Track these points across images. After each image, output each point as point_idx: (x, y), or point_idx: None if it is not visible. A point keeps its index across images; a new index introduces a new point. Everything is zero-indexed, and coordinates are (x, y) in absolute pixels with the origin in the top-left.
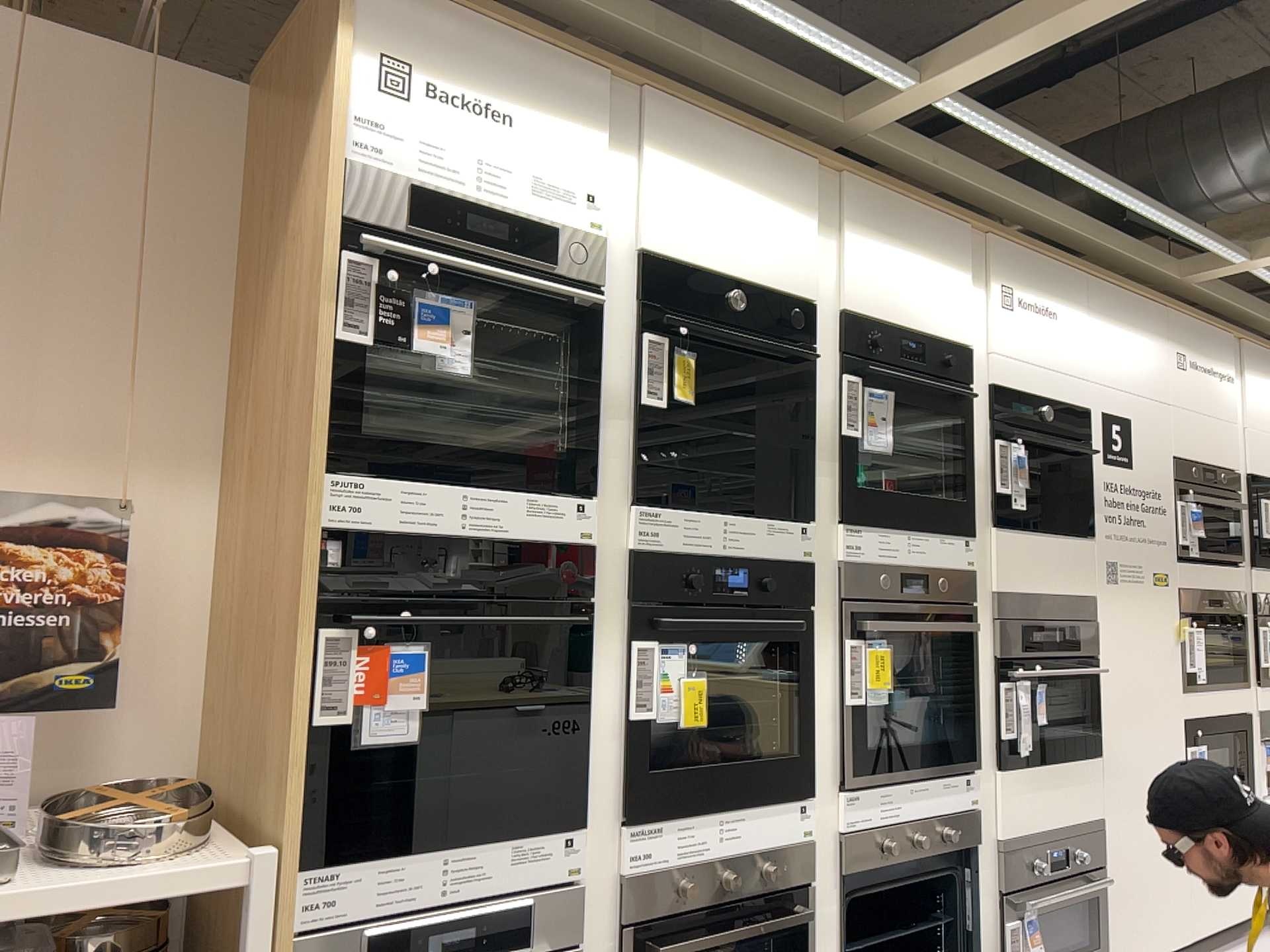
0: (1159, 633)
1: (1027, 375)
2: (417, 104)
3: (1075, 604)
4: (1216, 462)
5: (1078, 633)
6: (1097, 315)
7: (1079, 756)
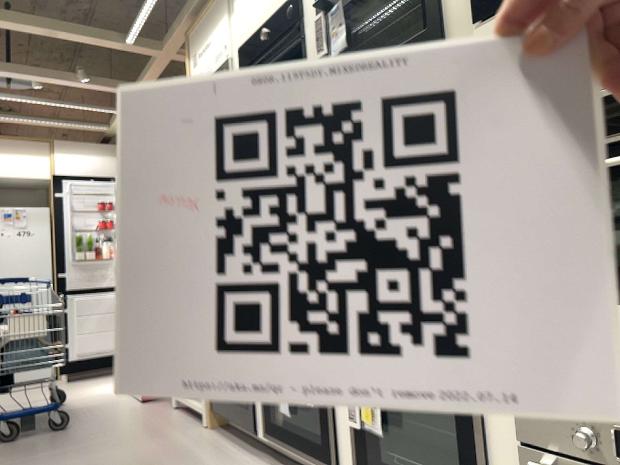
0: None
1: None
2: (197, 64)
3: None
4: None
5: None
6: None
7: None
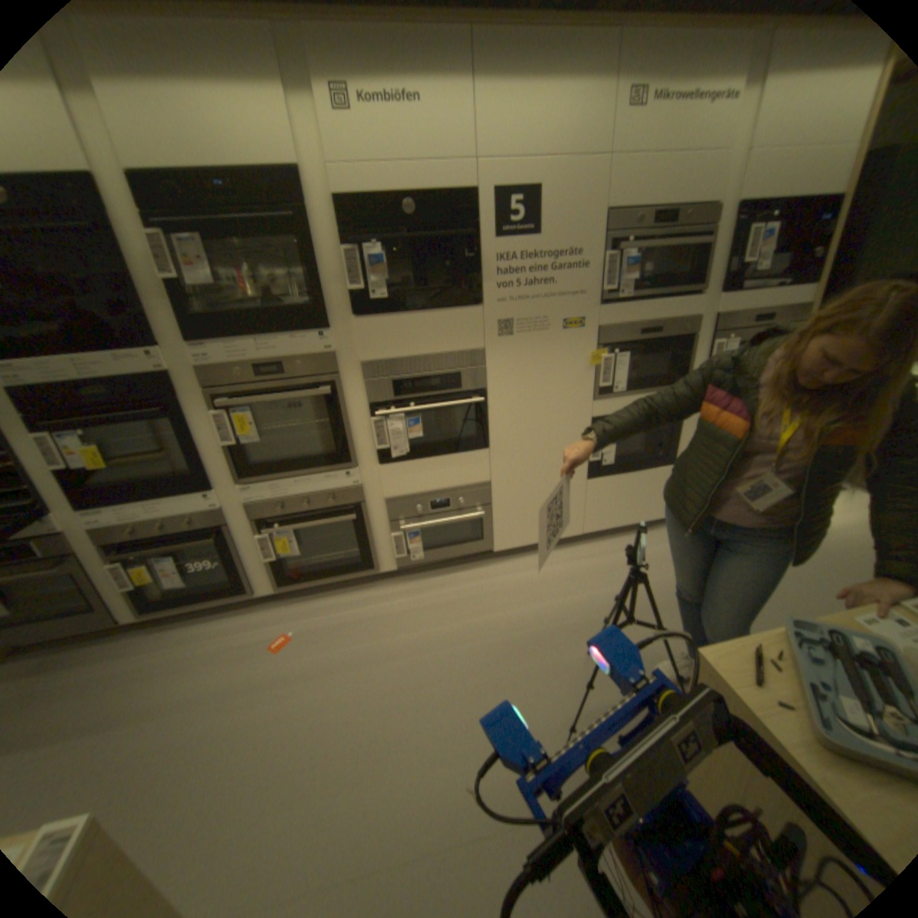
0: (567, 365)
1: (379, 174)
2: None
3: (456, 359)
4: (685, 200)
5: (458, 379)
6: (492, 74)
7: (462, 452)
